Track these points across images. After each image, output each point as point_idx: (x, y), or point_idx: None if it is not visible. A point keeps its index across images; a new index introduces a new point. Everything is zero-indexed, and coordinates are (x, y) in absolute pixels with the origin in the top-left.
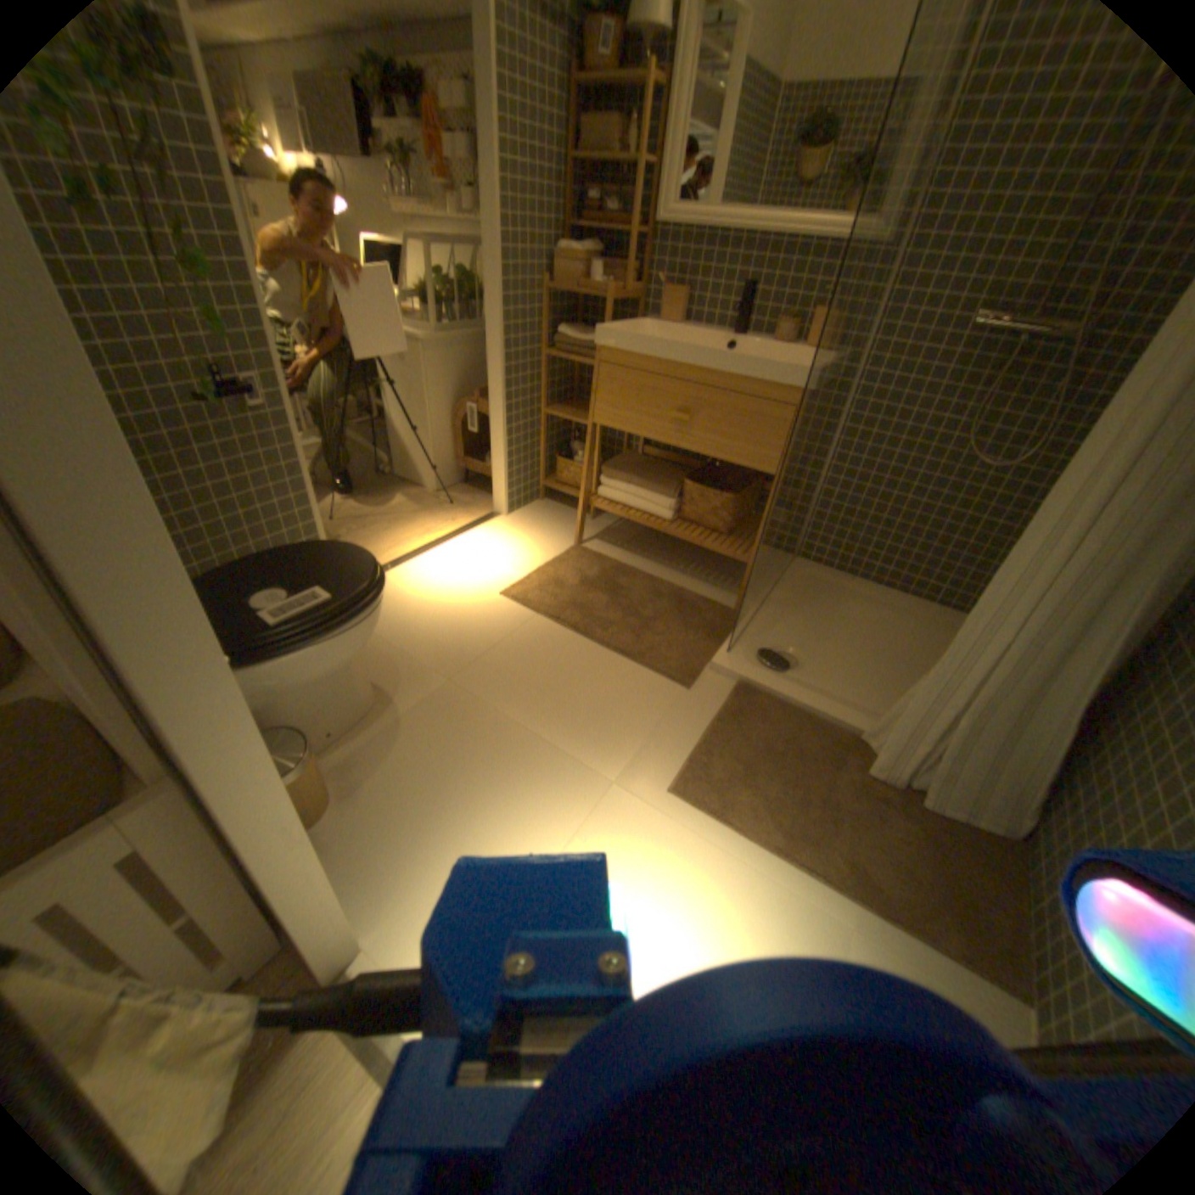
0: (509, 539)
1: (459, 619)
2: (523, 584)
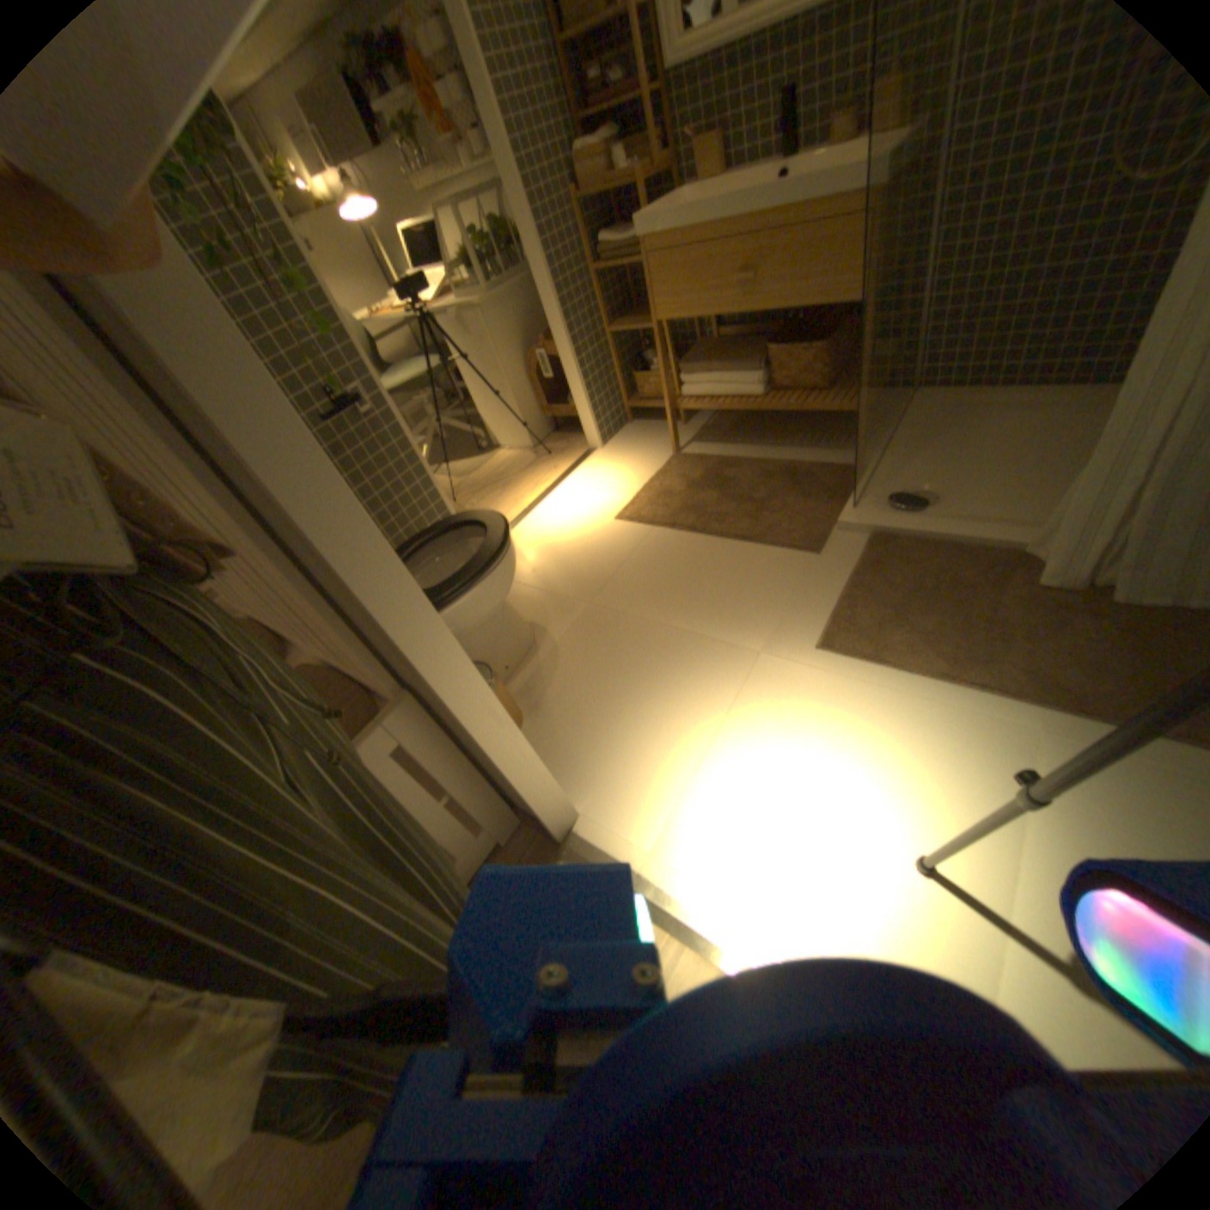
0: (609, 467)
1: (584, 550)
2: (633, 503)
